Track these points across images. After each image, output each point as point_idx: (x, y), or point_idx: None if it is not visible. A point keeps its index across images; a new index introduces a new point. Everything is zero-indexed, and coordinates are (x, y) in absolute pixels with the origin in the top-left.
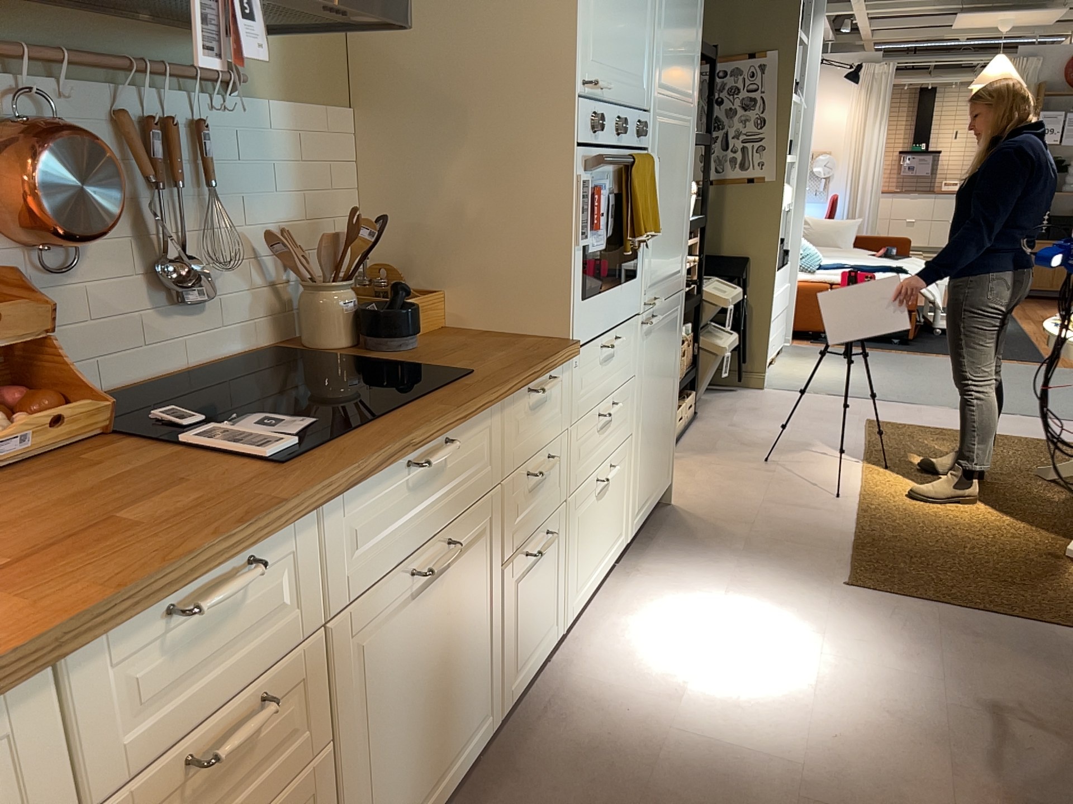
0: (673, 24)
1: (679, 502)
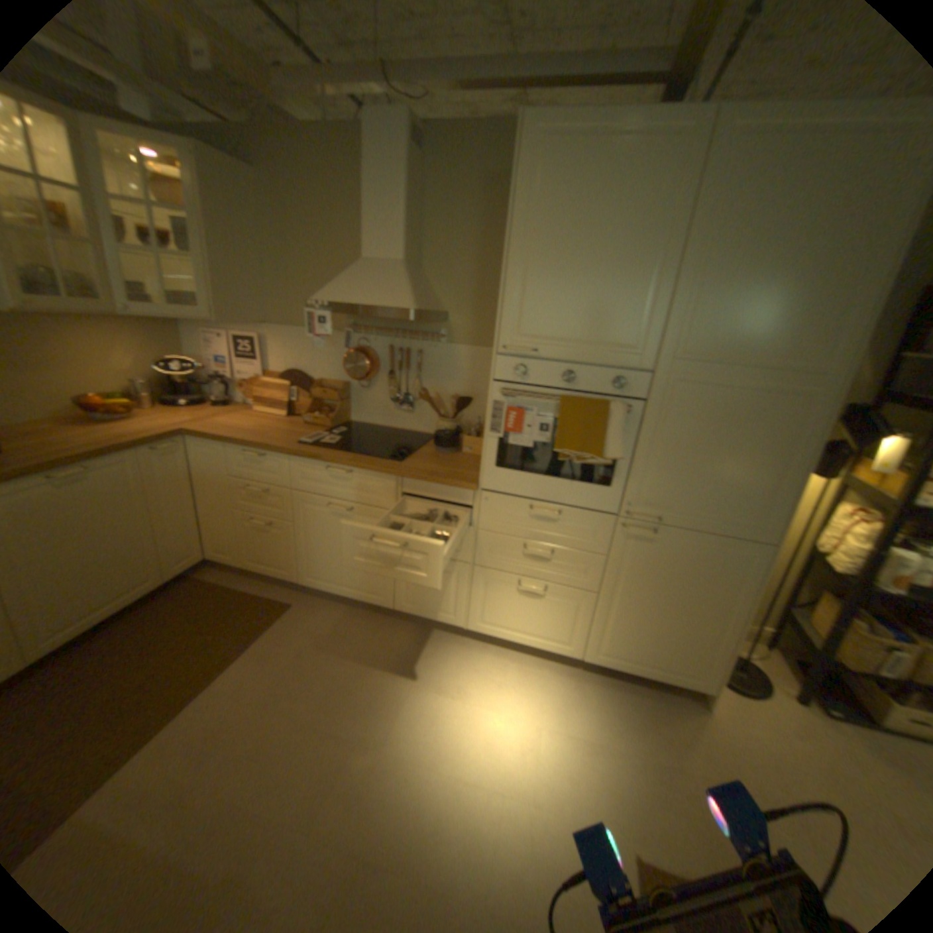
0: (738, 293)
1: (721, 721)
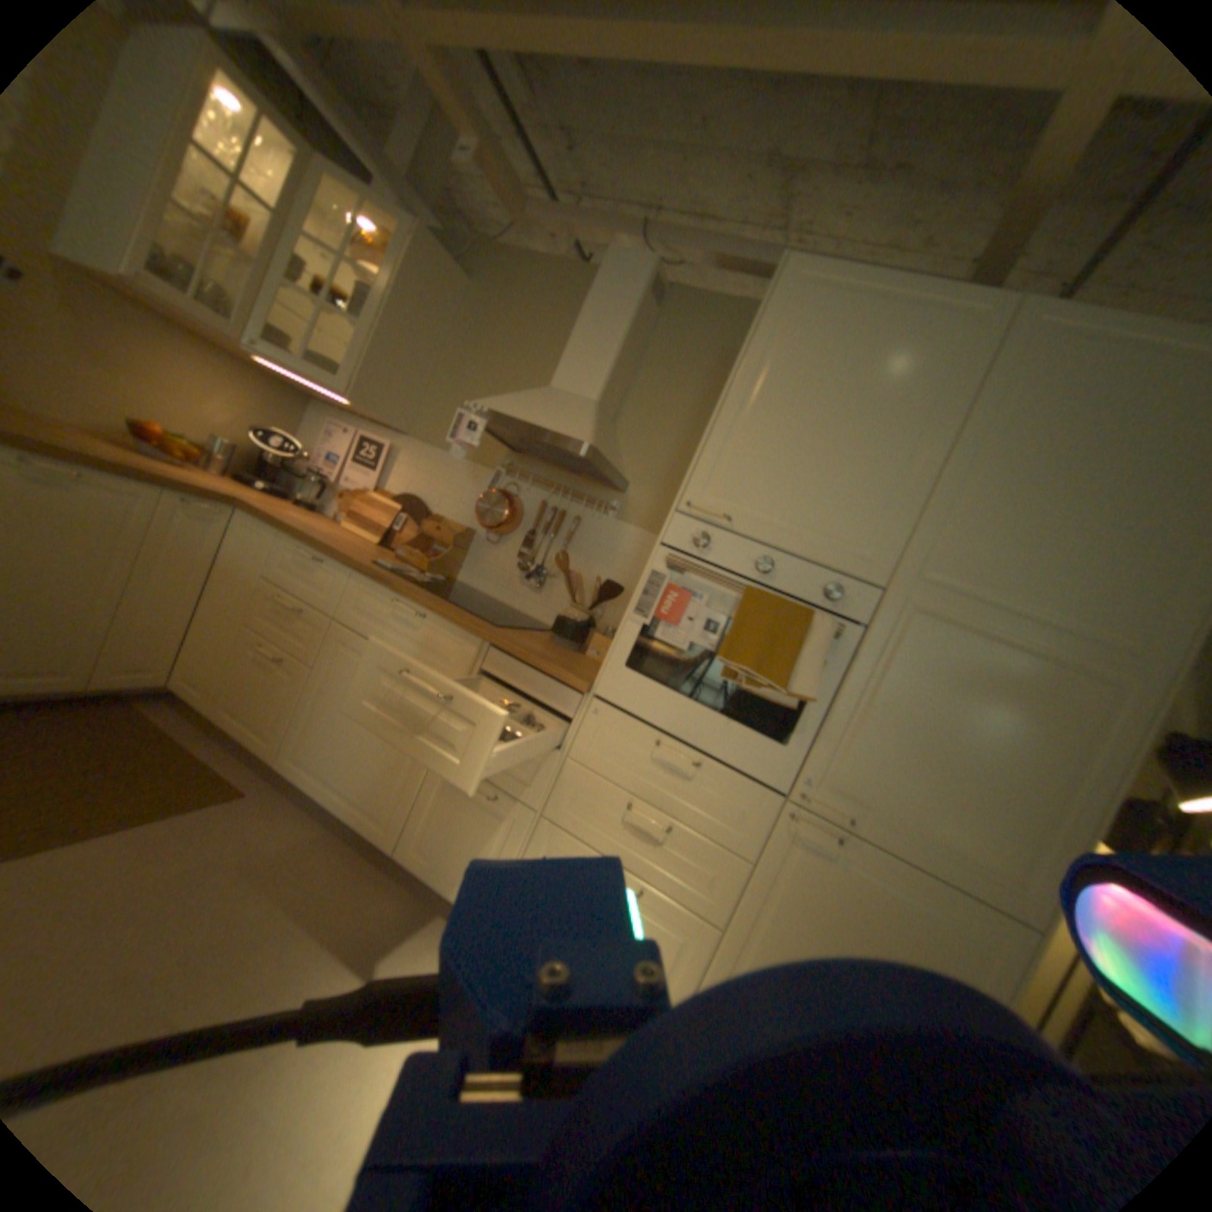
0: (1025, 514)
1: None
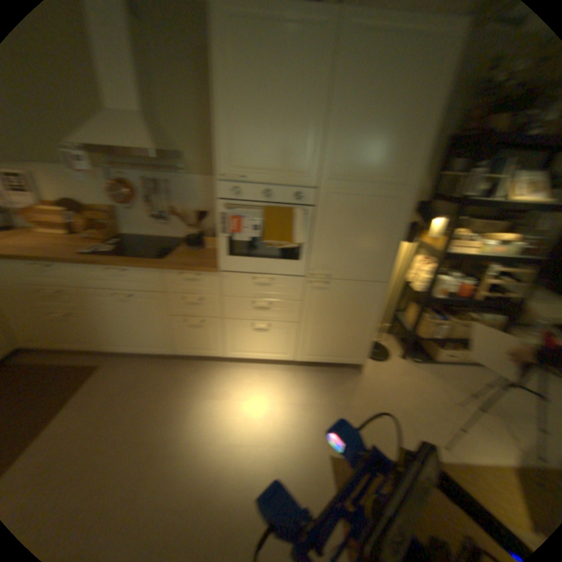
0: (362, 137)
1: (368, 376)
